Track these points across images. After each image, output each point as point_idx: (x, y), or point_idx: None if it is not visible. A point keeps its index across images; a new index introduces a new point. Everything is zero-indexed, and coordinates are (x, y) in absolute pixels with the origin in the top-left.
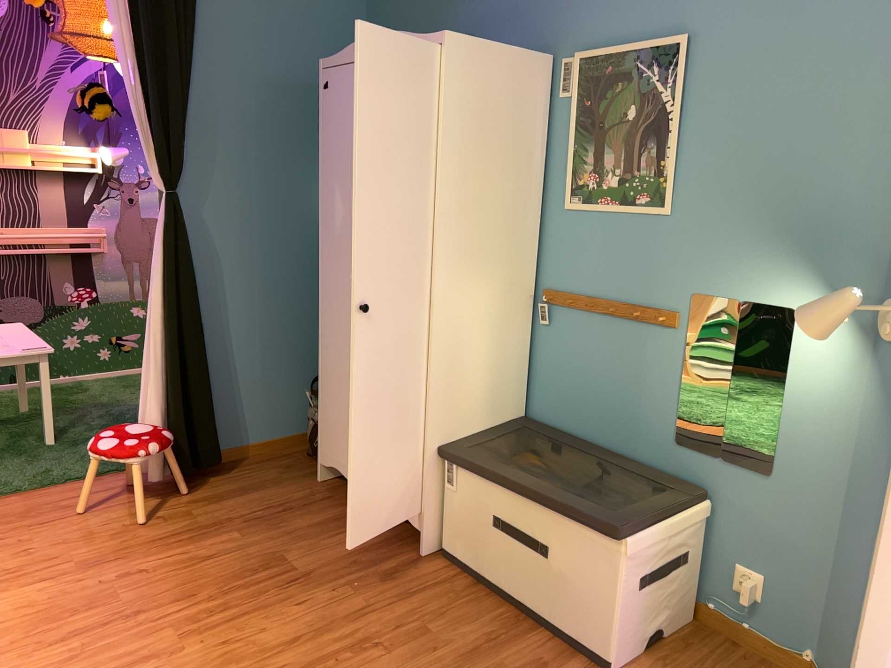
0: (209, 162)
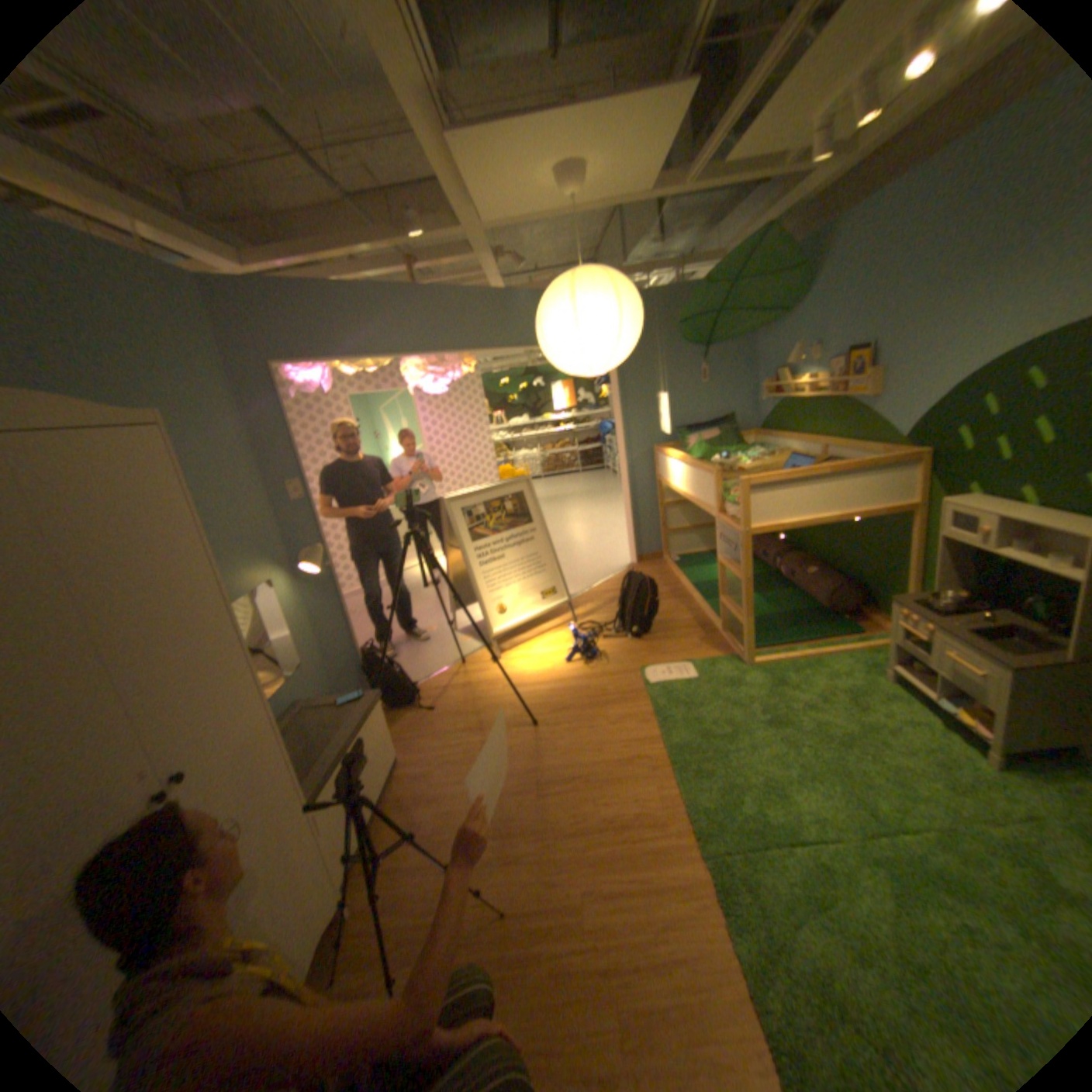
0: None
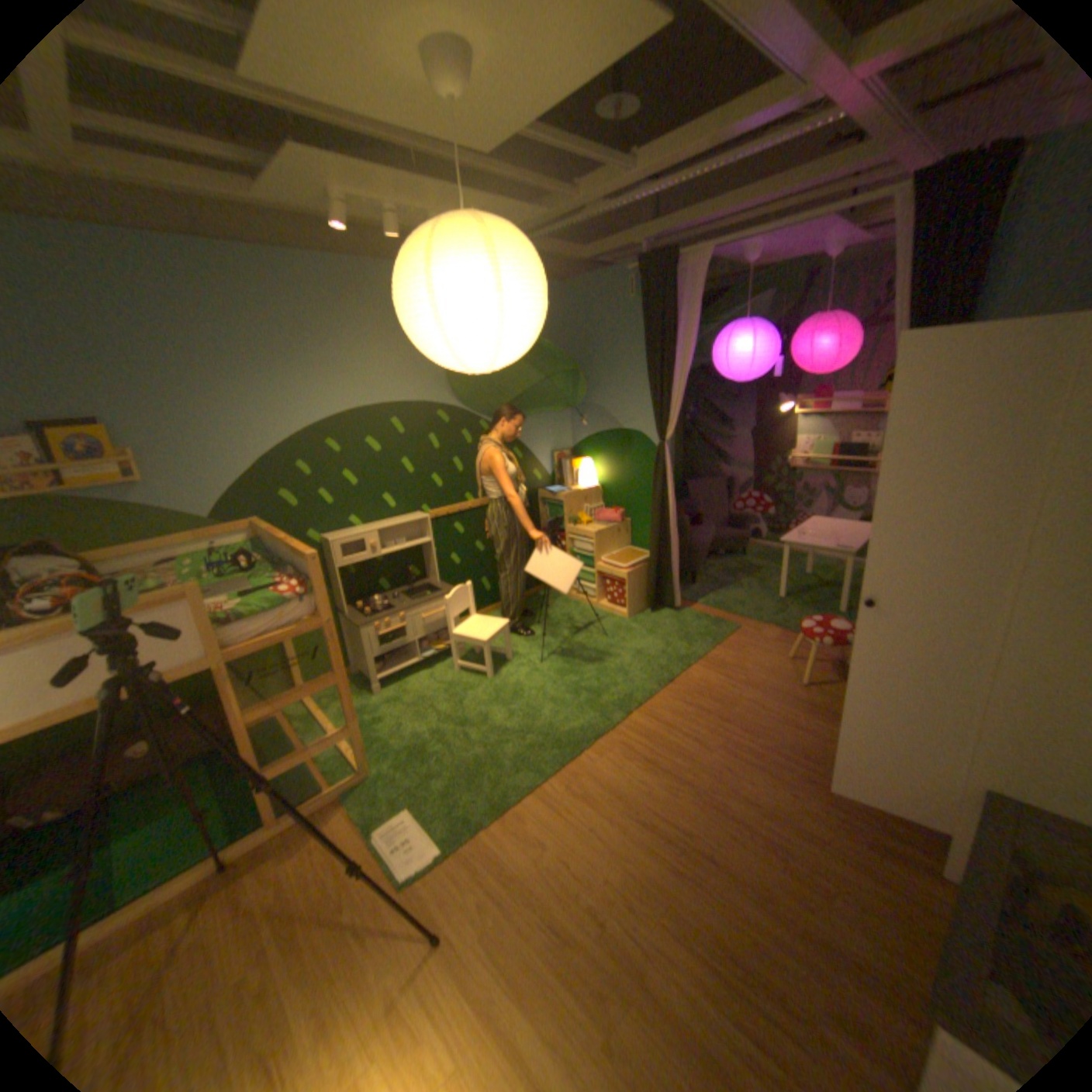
0: None
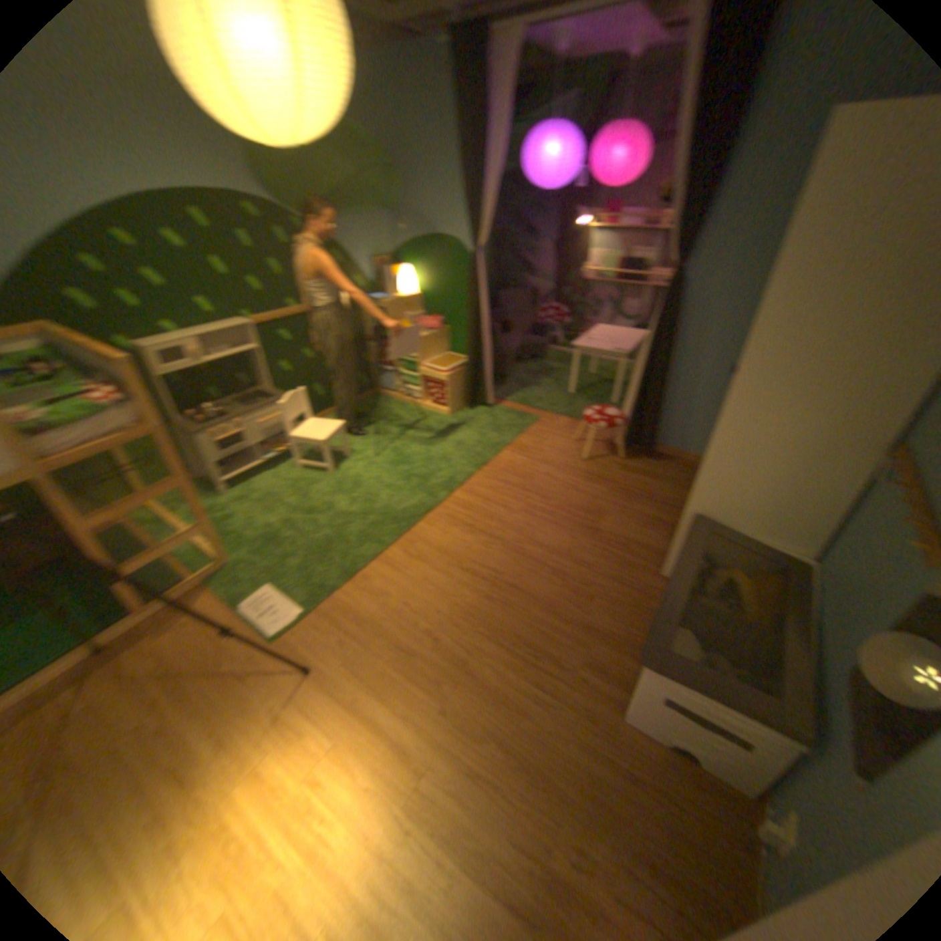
0: (726, 241)
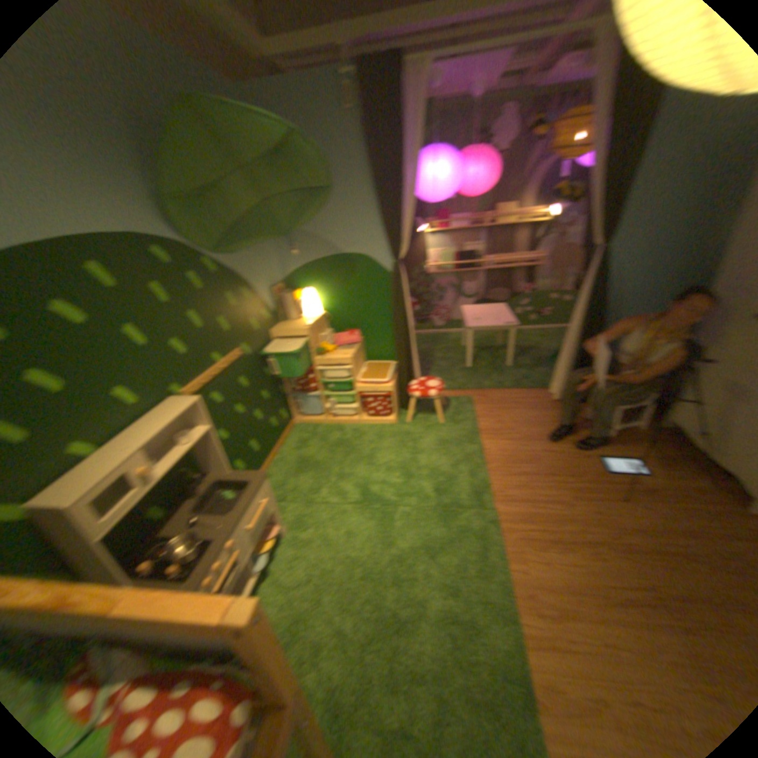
0: (634, 222)
